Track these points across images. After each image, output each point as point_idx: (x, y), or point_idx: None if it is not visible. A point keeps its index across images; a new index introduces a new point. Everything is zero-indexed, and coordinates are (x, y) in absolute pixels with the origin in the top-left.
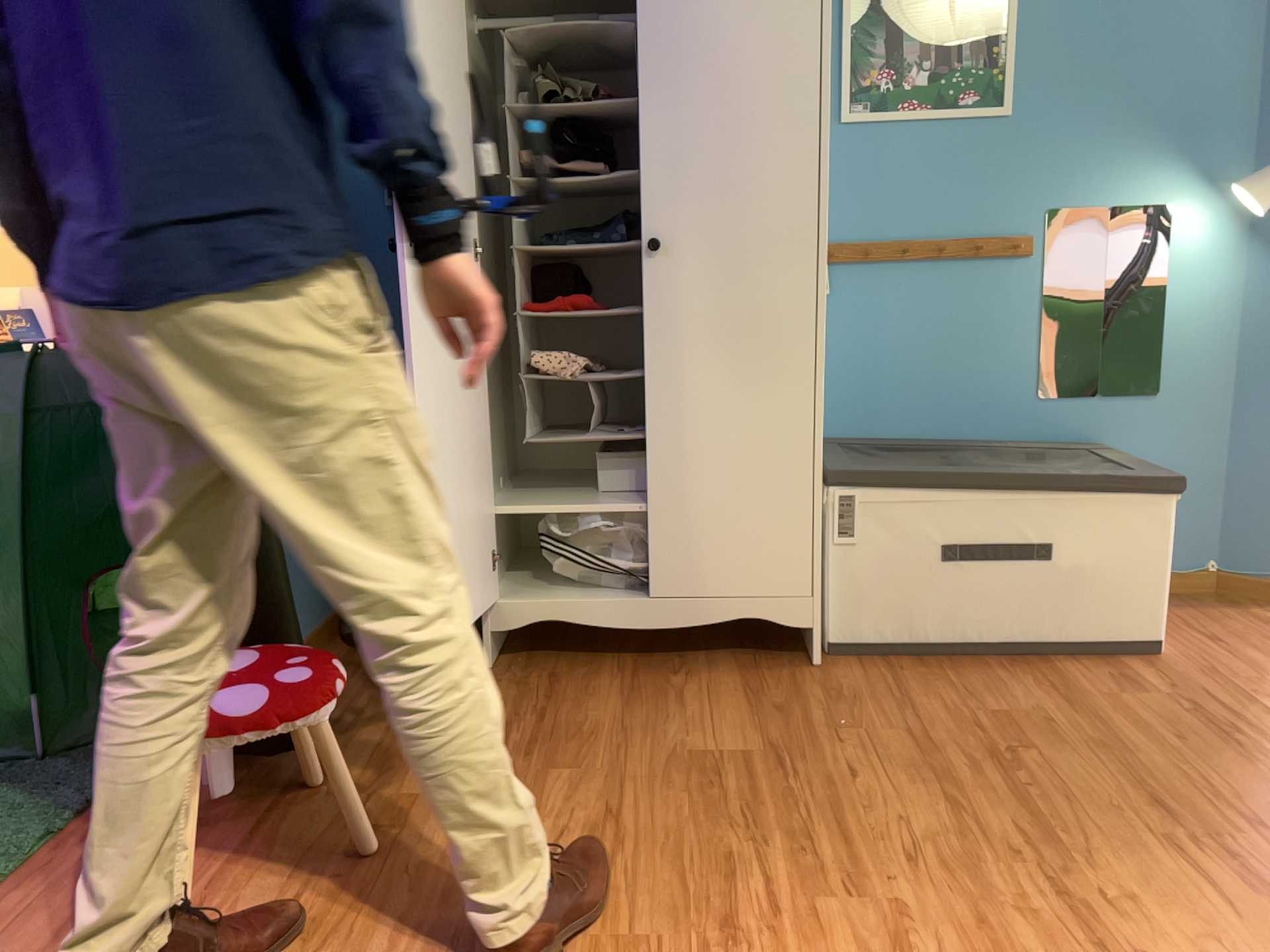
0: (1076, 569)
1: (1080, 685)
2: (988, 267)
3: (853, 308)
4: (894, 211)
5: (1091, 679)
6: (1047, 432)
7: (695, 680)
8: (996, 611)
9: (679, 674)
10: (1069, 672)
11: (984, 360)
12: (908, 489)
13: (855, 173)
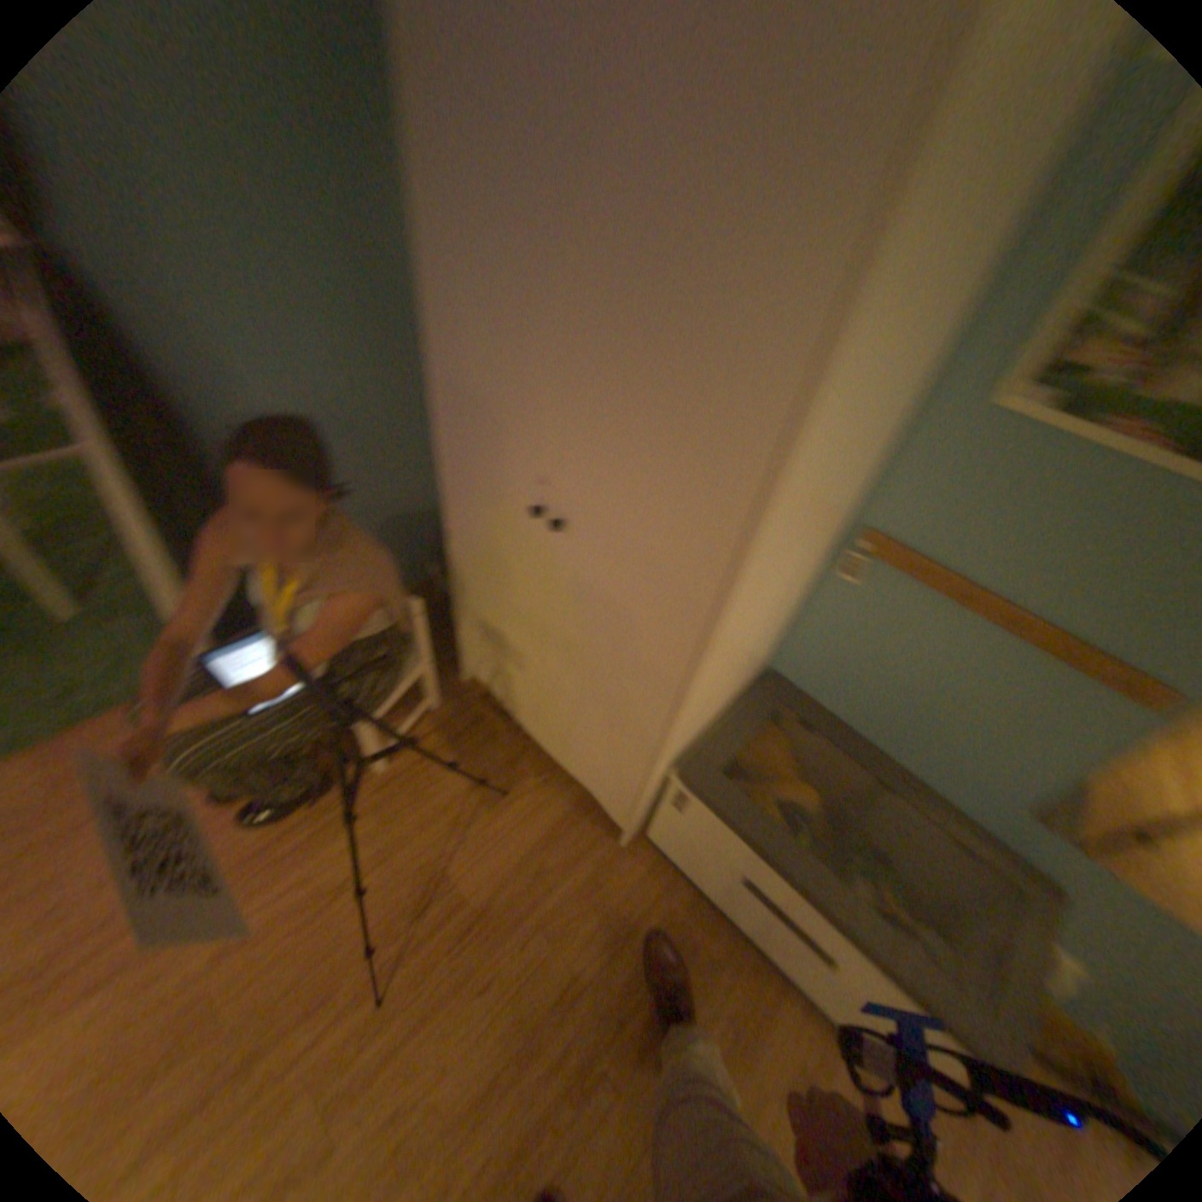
0: (848, 998)
1: (762, 1057)
2: (1078, 682)
3: (874, 611)
4: (994, 551)
5: (782, 1057)
6: (1013, 842)
7: (538, 795)
8: (765, 943)
9: (540, 780)
10: (777, 1031)
11: (991, 748)
12: (729, 838)
13: (970, 479)
